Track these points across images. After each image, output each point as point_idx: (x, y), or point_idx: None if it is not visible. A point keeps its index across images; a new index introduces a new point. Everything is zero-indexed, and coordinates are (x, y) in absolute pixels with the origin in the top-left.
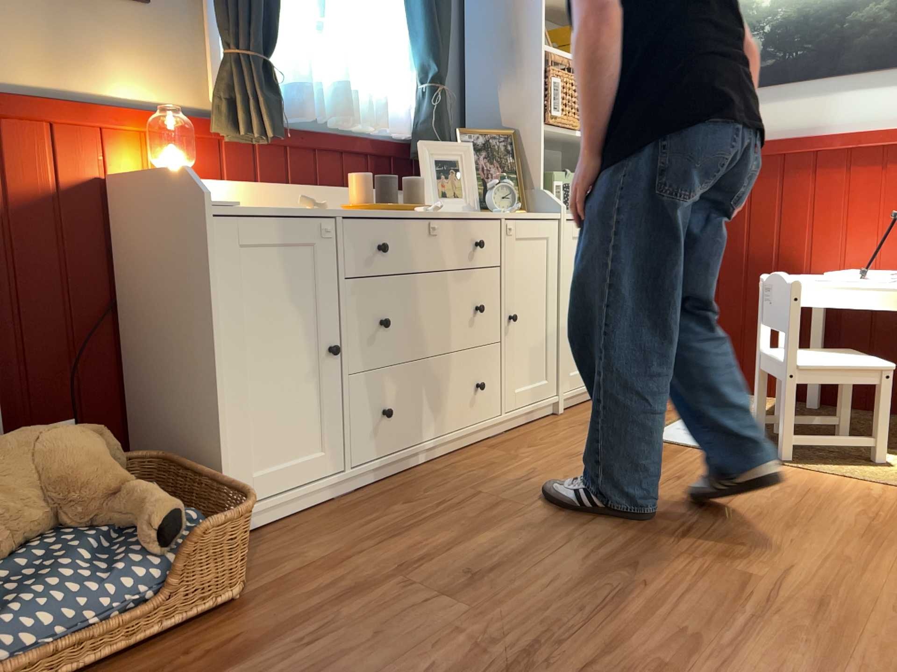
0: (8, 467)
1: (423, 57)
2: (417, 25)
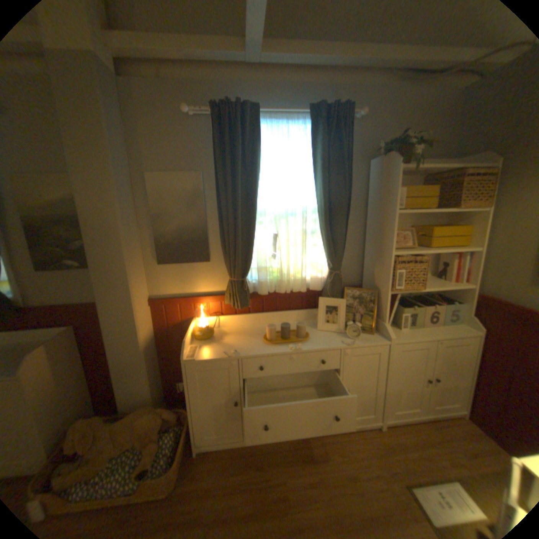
0: (126, 429)
1: (327, 259)
2: (324, 246)
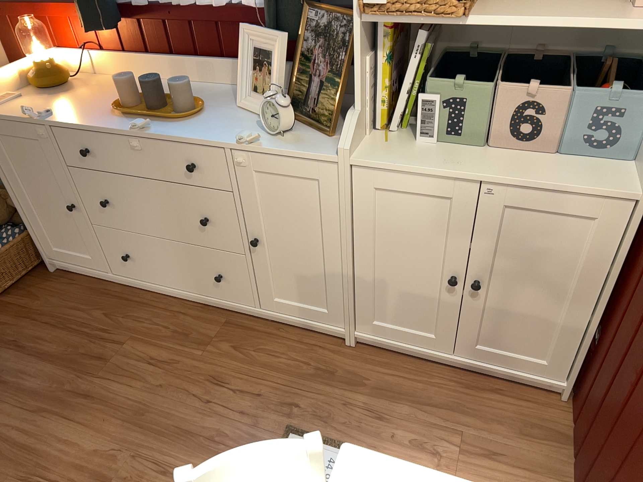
0: None
1: None
2: None
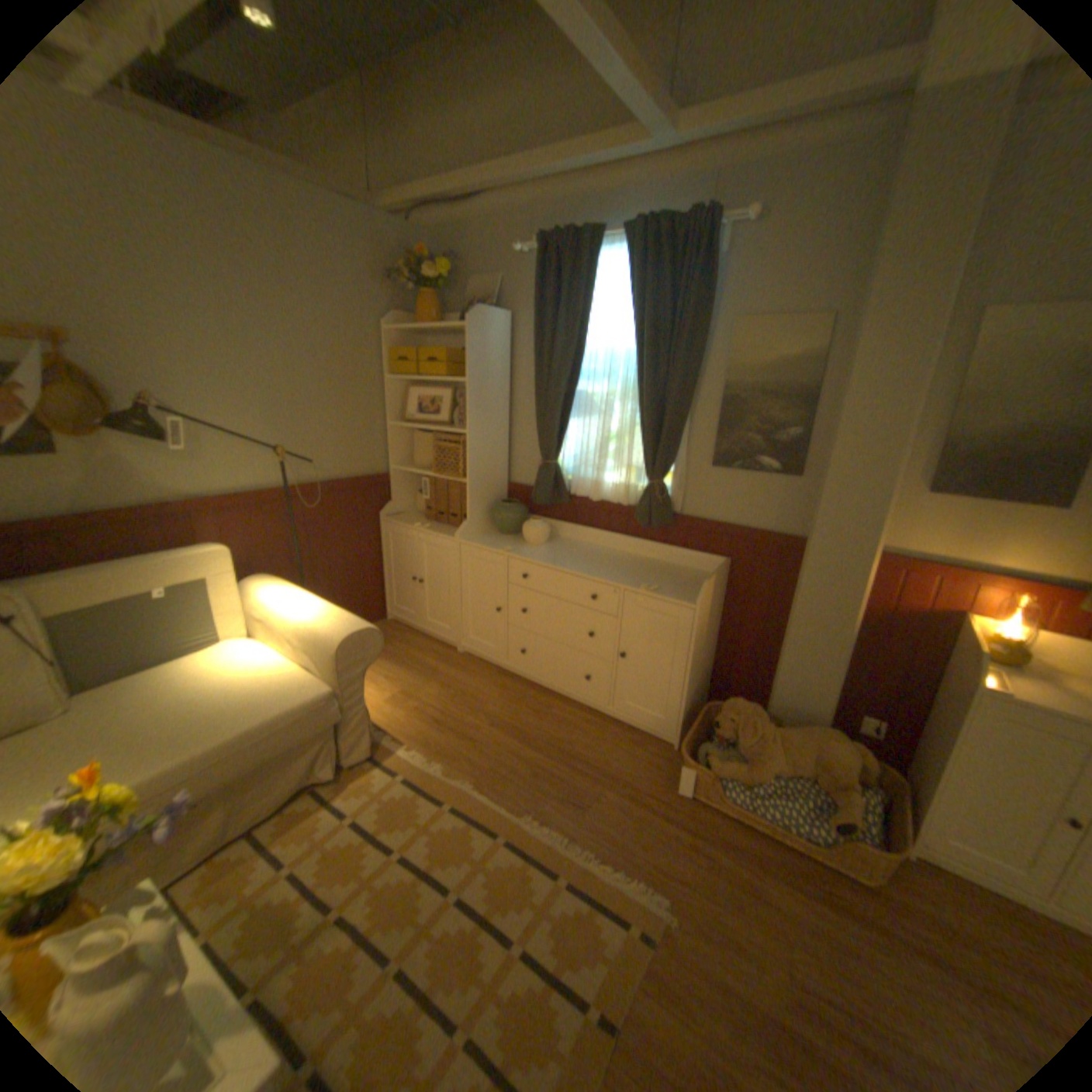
0: (808, 747)
1: None
2: None
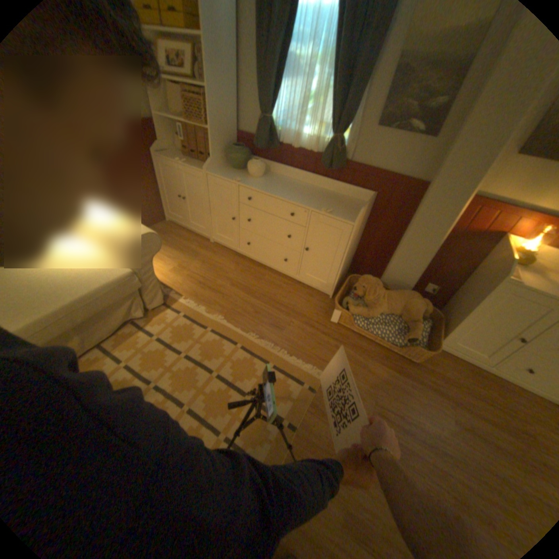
0: (401, 300)
1: None
2: None
